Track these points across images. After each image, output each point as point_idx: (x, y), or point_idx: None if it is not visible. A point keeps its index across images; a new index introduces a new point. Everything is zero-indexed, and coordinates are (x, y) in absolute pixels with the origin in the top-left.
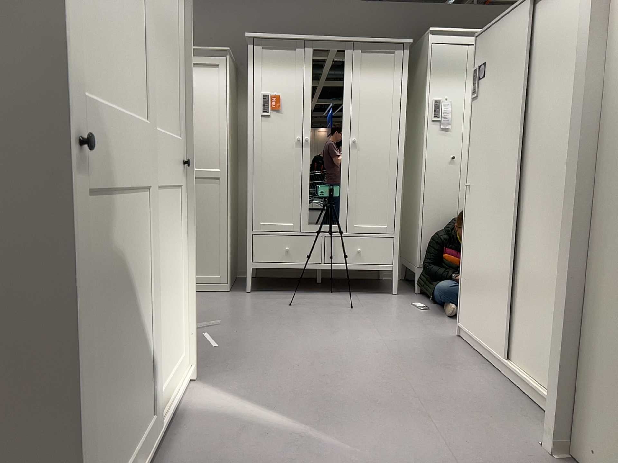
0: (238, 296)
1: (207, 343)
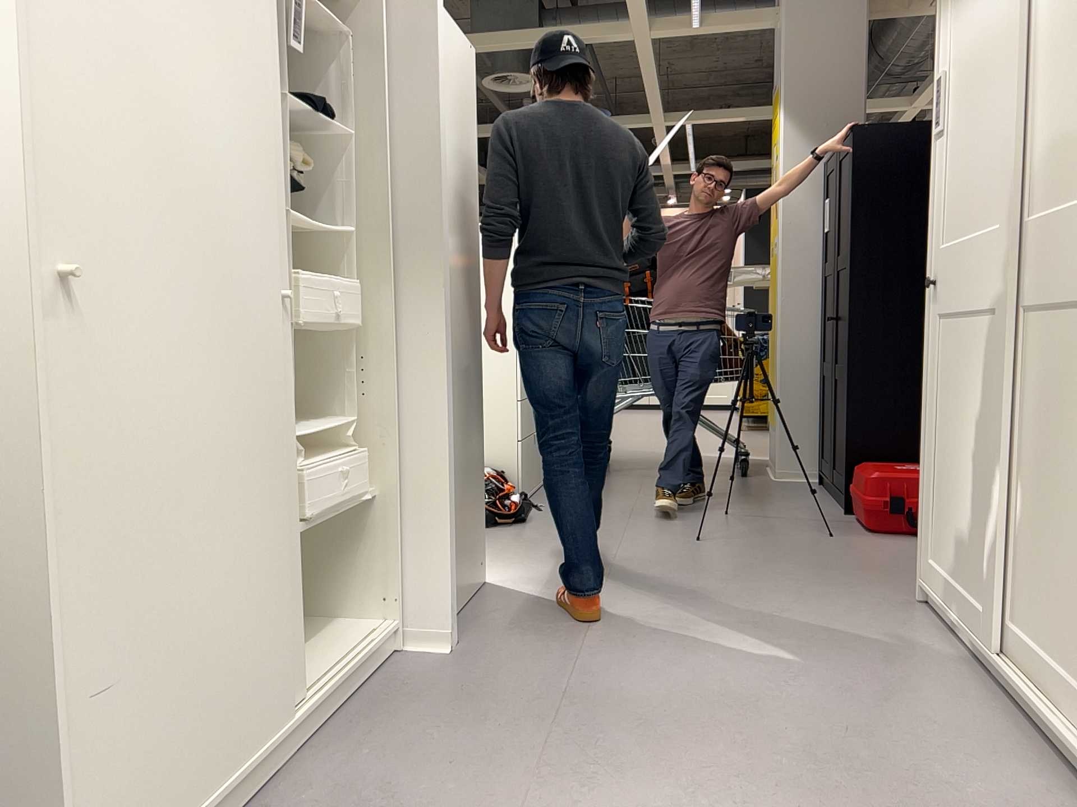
0: None
1: None
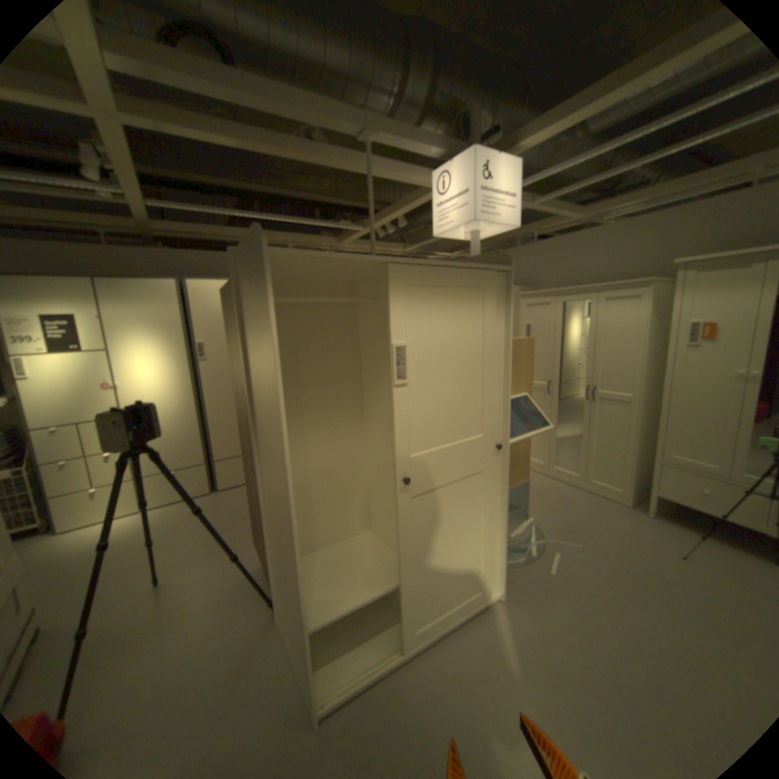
0: (634, 520)
1: (552, 565)
